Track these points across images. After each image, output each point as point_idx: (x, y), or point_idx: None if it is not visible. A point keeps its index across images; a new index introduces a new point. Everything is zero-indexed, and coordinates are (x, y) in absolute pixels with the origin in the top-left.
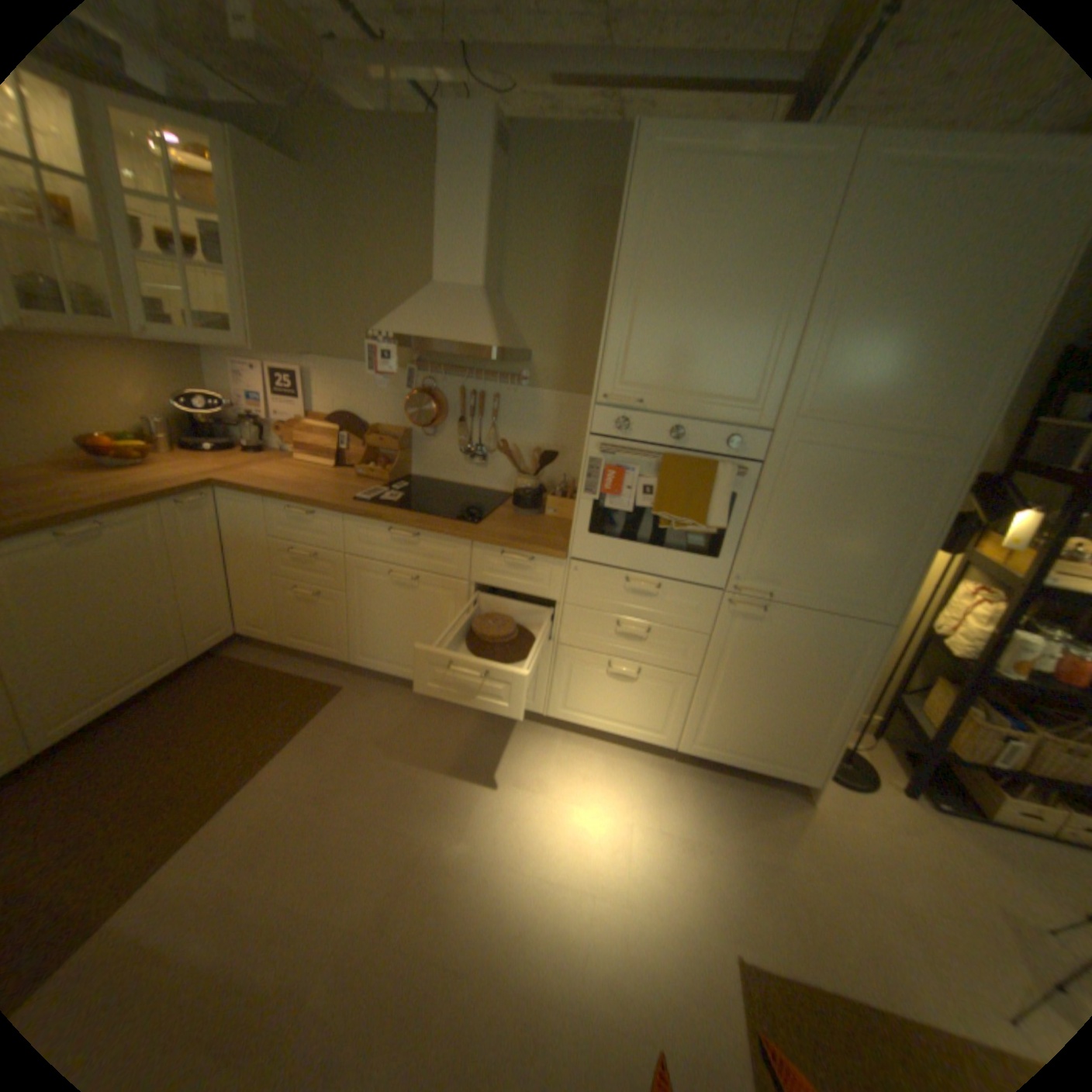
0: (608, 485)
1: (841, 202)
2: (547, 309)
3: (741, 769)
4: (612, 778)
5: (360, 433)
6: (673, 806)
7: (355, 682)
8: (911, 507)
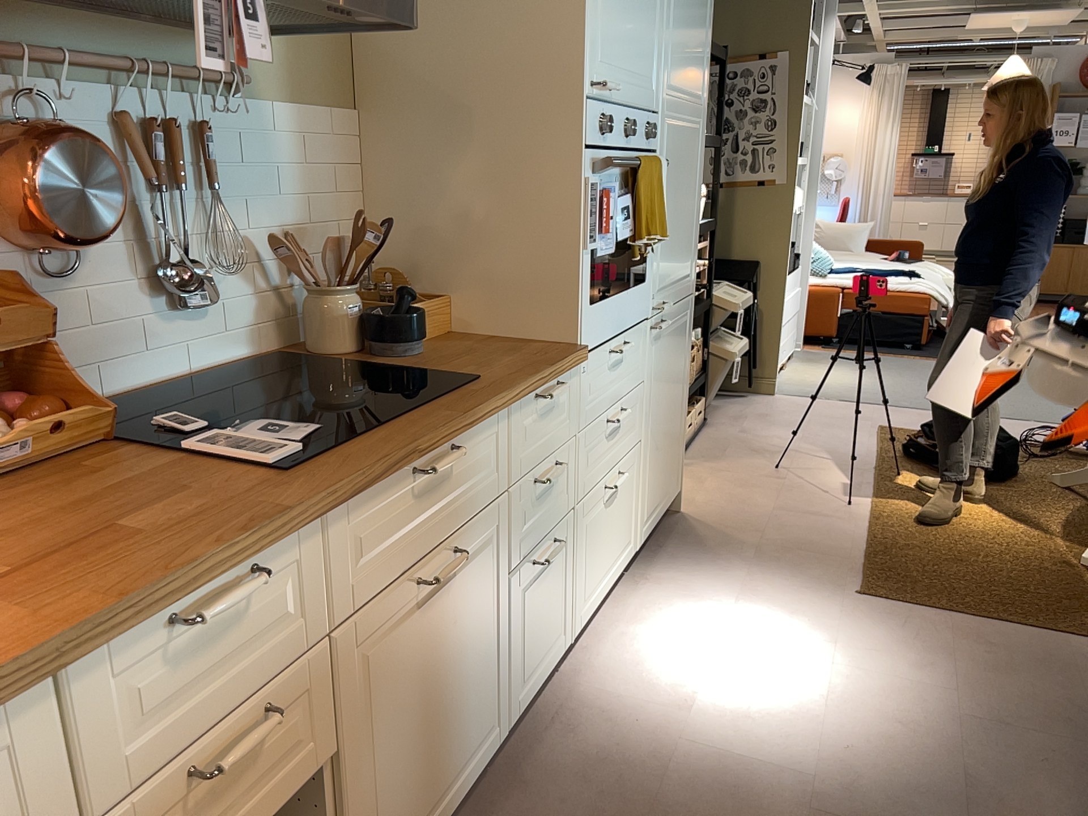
0: (605, 218)
1: None
2: None
3: (659, 519)
4: (656, 622)
5: None
6: (694, 588)
7: None
8: (695, 174)
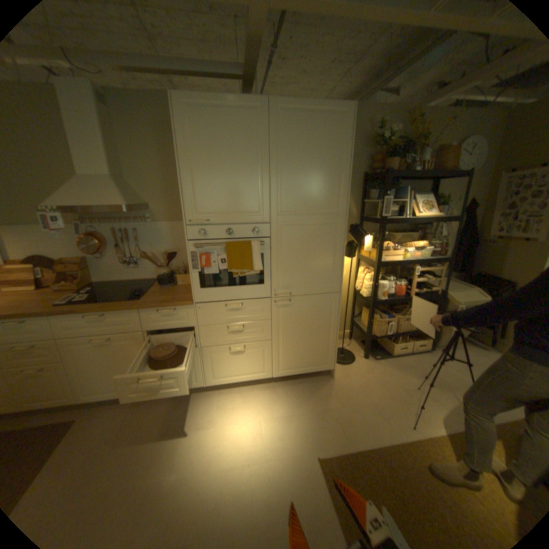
0: (204, 262)
1: (268, 125)
2: (150, 181)
3: (301, 374)
4: (245, 403)
5: (49, 265)
6: (276, 404)
7: (83, 413)
8: (330, 243)
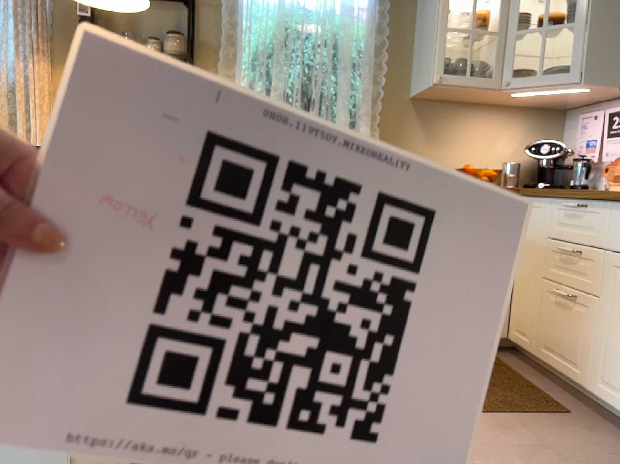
0: None
1: None
2: None
3: None
4: None
5: None
6: None
7: (593, 419)
8: None
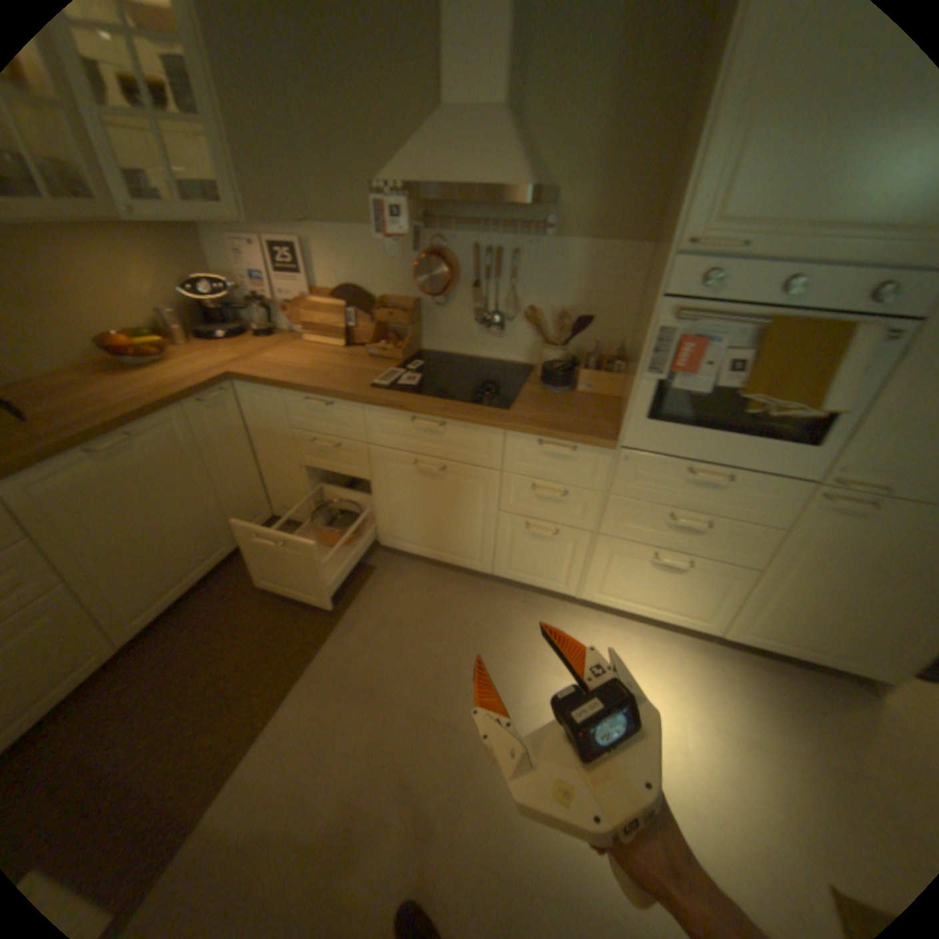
0: (683, 360)
1: None
2: (581, 126)
3: (798, 659)
4: (653, 663)
5: (366, 307)
6: (724, 697)
7: (386, 559)
8: None
